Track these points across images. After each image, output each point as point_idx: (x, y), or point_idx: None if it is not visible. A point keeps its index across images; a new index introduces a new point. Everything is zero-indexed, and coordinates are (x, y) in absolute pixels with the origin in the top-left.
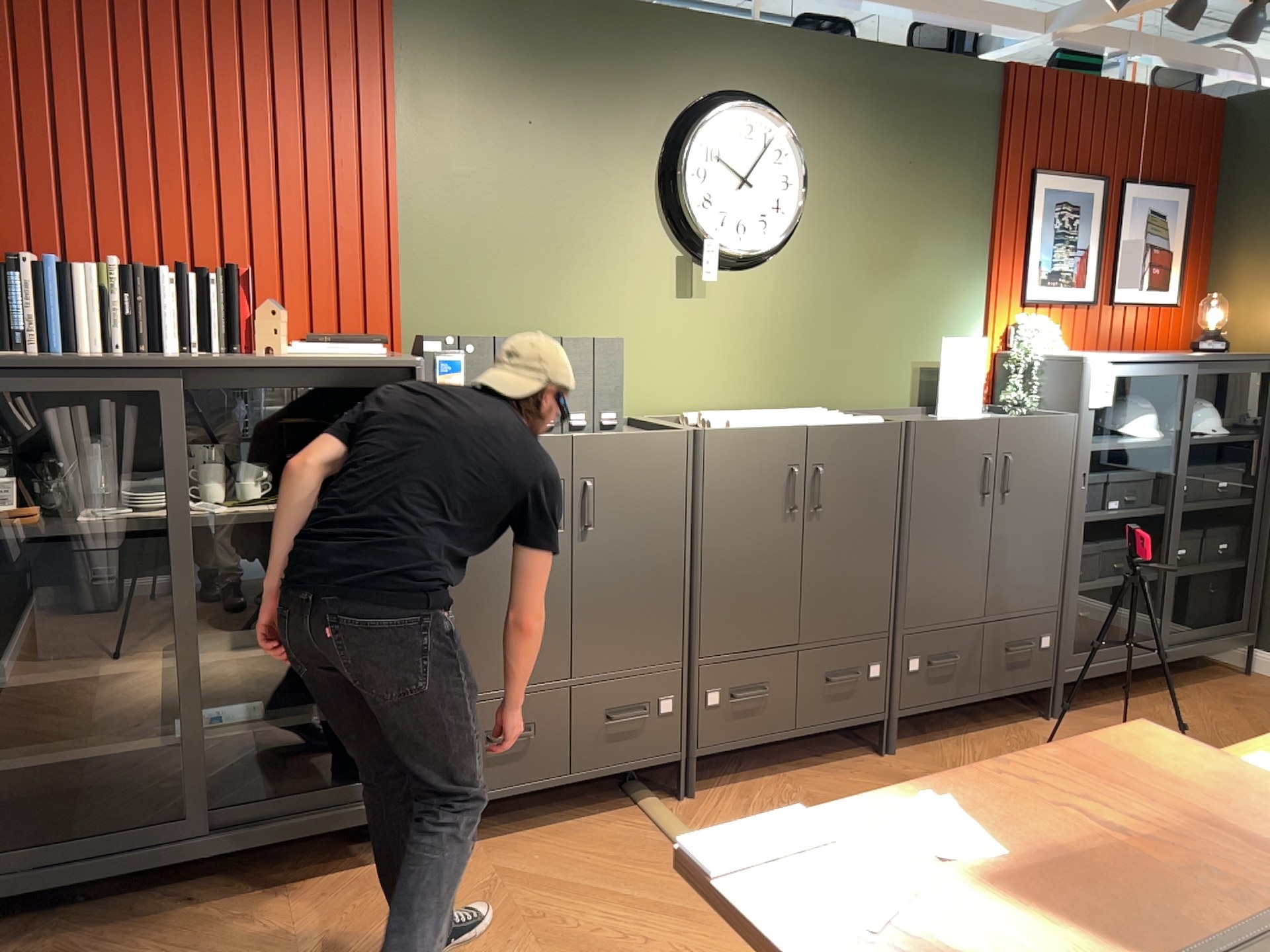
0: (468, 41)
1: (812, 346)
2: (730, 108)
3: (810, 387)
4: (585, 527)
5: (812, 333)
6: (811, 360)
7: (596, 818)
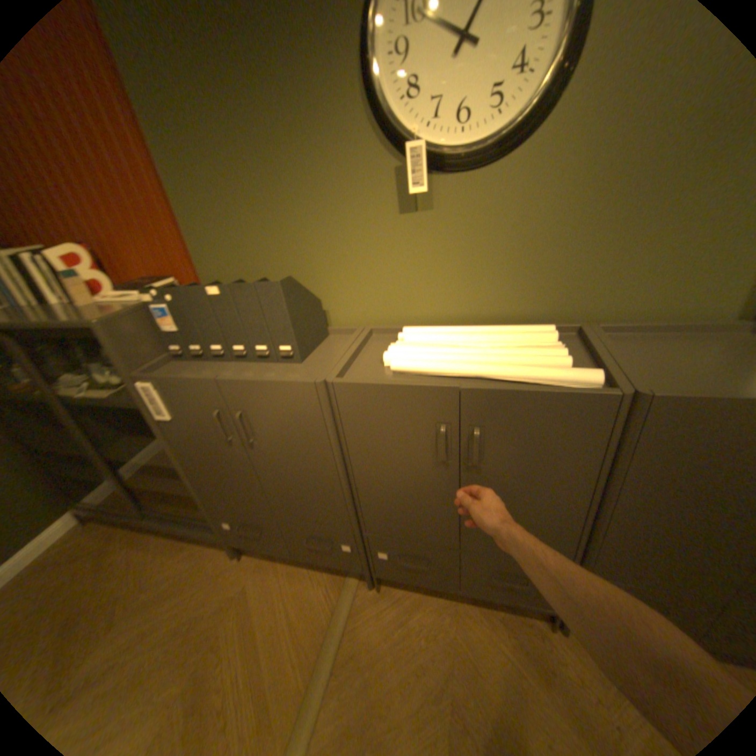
0: None
1: (575, 251)
2: None
3: (567, 297)
4: (251, 439)
5: (578, 234)
6: (572, 267)
7: (319, 575)
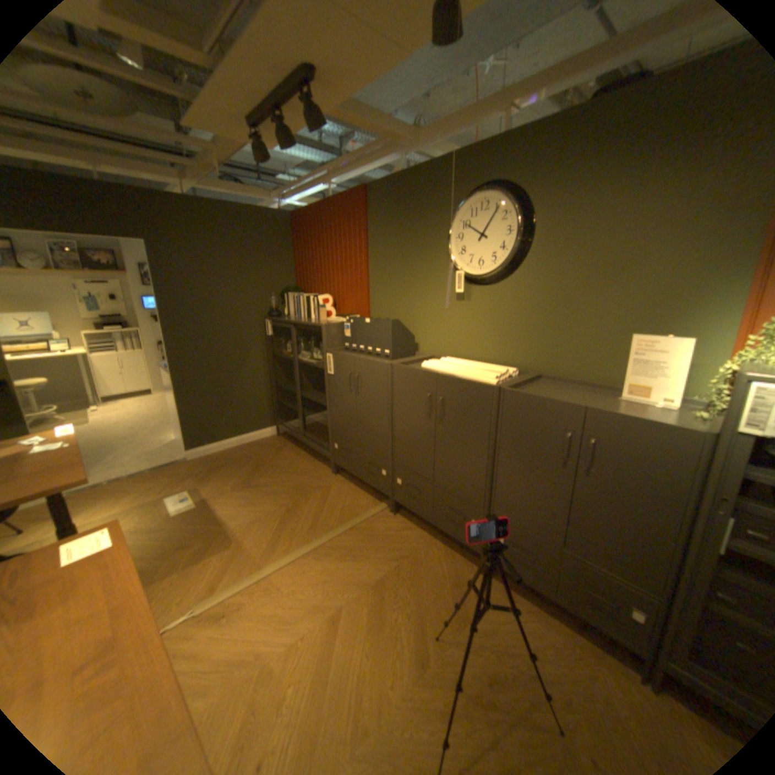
0: (385, 204)
1: (534, 331)
2: (472, 195)
3: (531, 356)
4: (359, 391)
5: (534, 322)
6: (533, 339)
7: (369, 497)
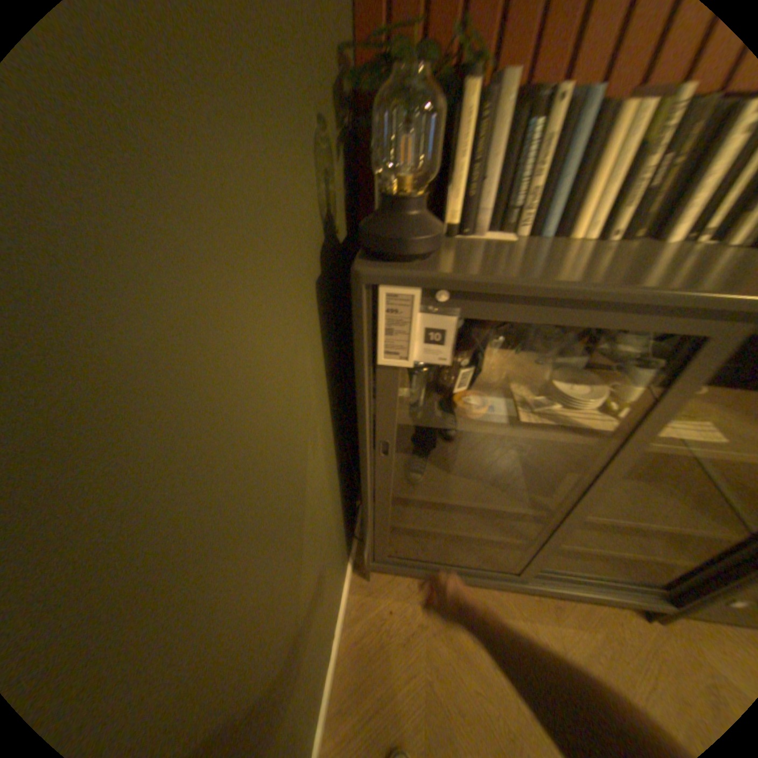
0: None
1: None
2: None
3: None
4: None
5: None
6: None
7: None
